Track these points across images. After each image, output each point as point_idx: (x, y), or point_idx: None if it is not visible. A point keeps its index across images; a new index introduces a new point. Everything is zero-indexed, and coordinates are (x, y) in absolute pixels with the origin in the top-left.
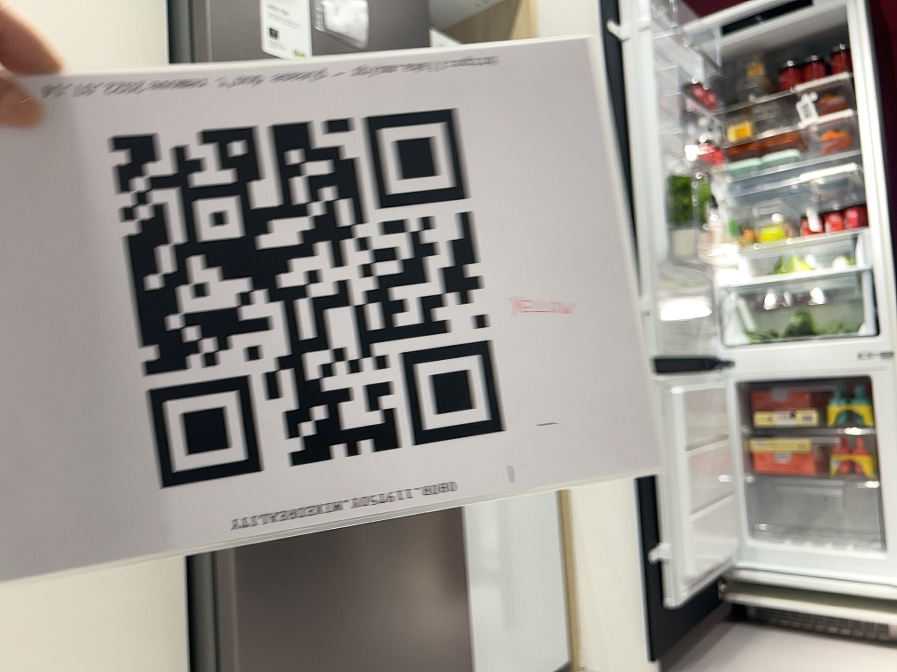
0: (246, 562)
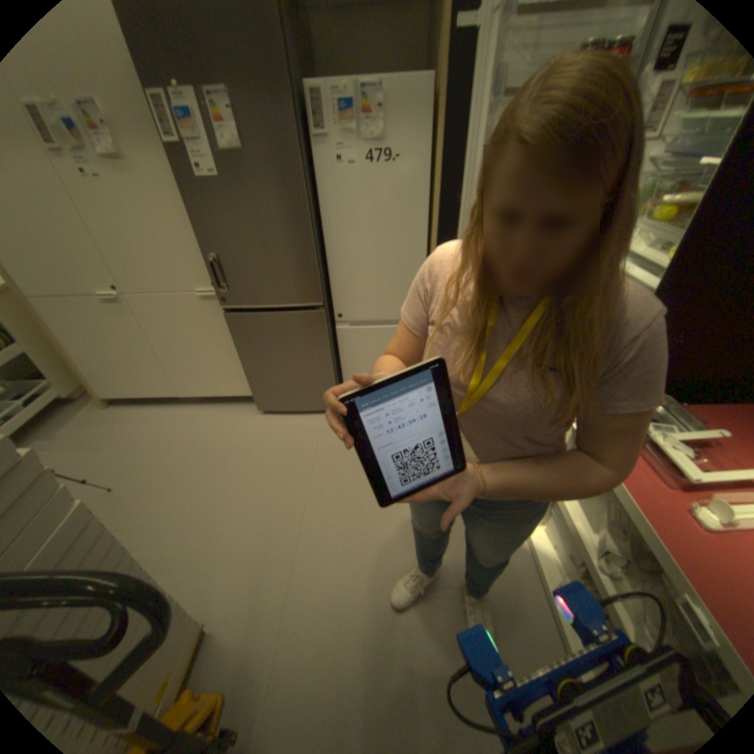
0: (238, 343)
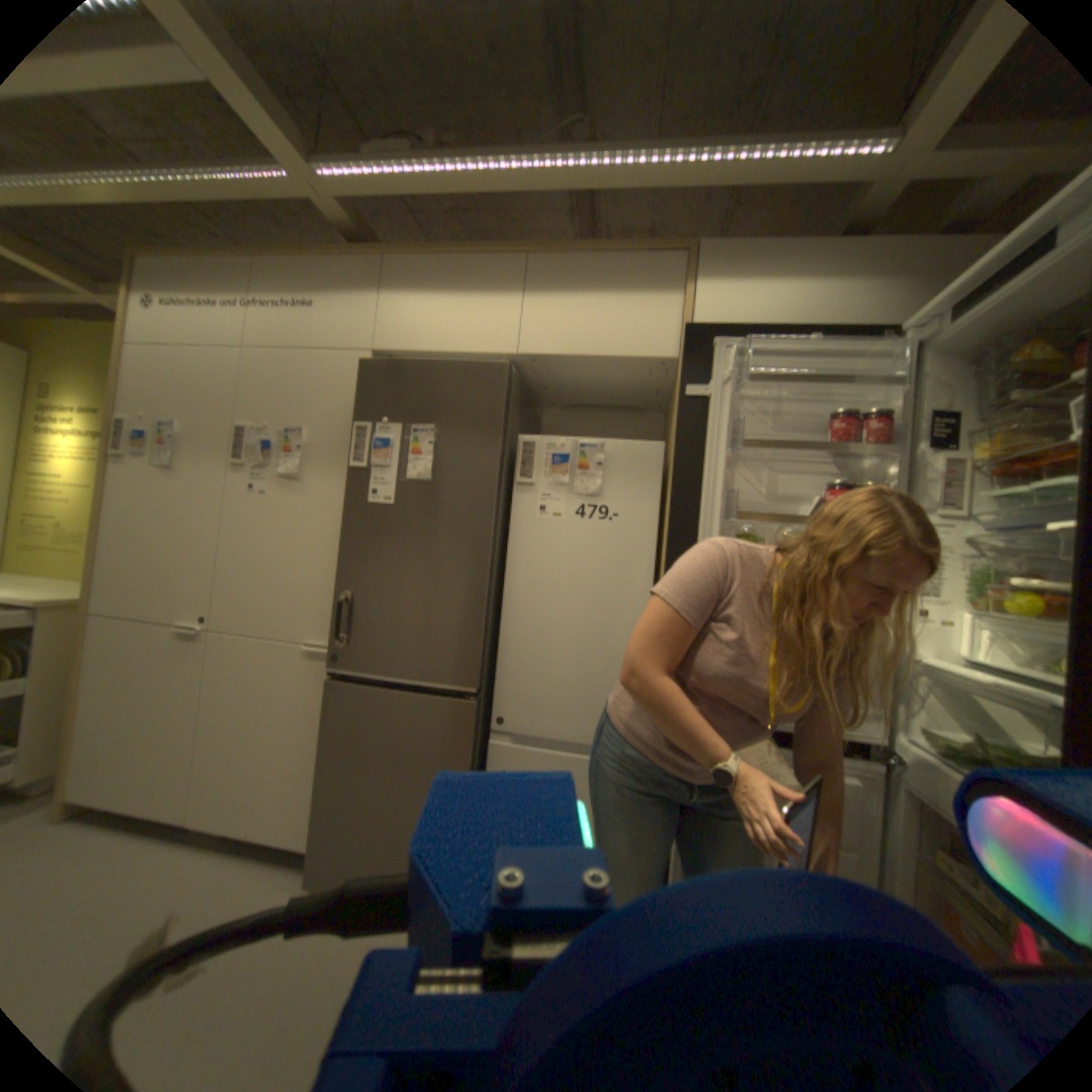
0: (326, 735)
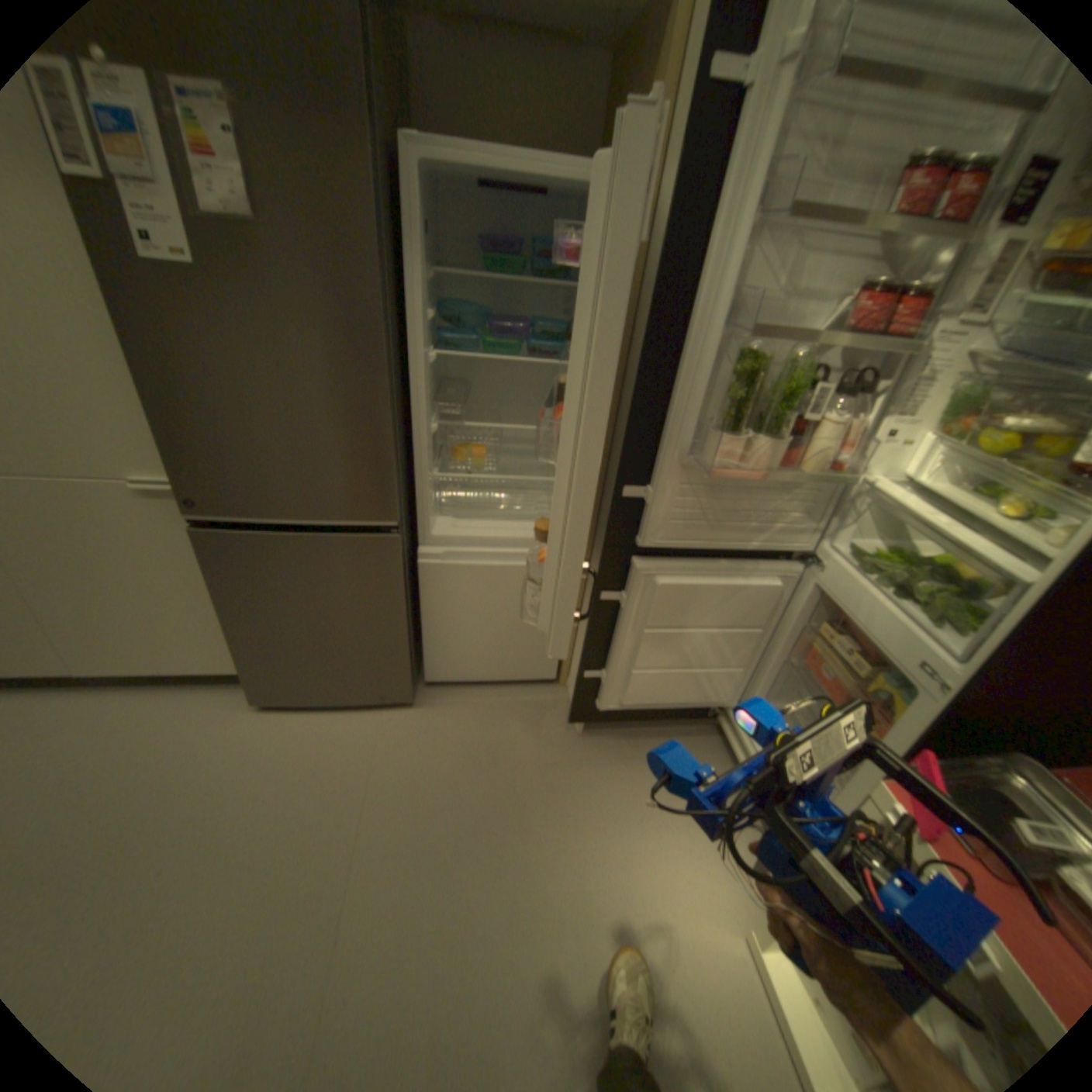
0: (216, 584)
